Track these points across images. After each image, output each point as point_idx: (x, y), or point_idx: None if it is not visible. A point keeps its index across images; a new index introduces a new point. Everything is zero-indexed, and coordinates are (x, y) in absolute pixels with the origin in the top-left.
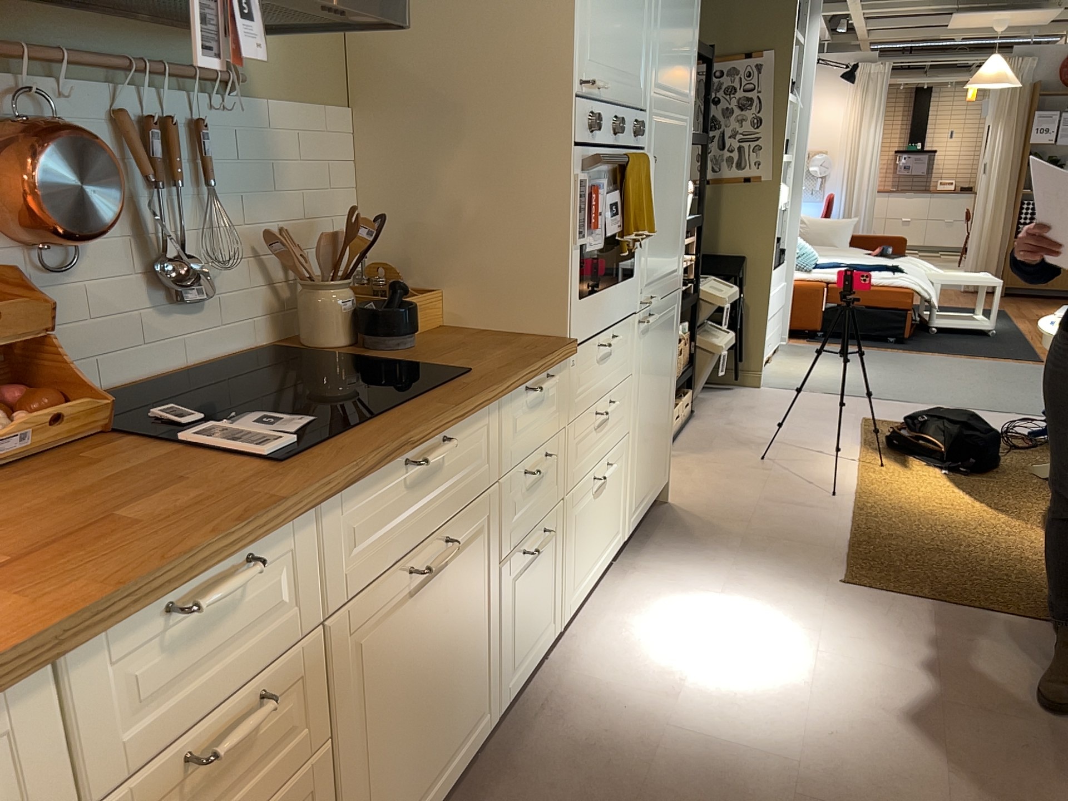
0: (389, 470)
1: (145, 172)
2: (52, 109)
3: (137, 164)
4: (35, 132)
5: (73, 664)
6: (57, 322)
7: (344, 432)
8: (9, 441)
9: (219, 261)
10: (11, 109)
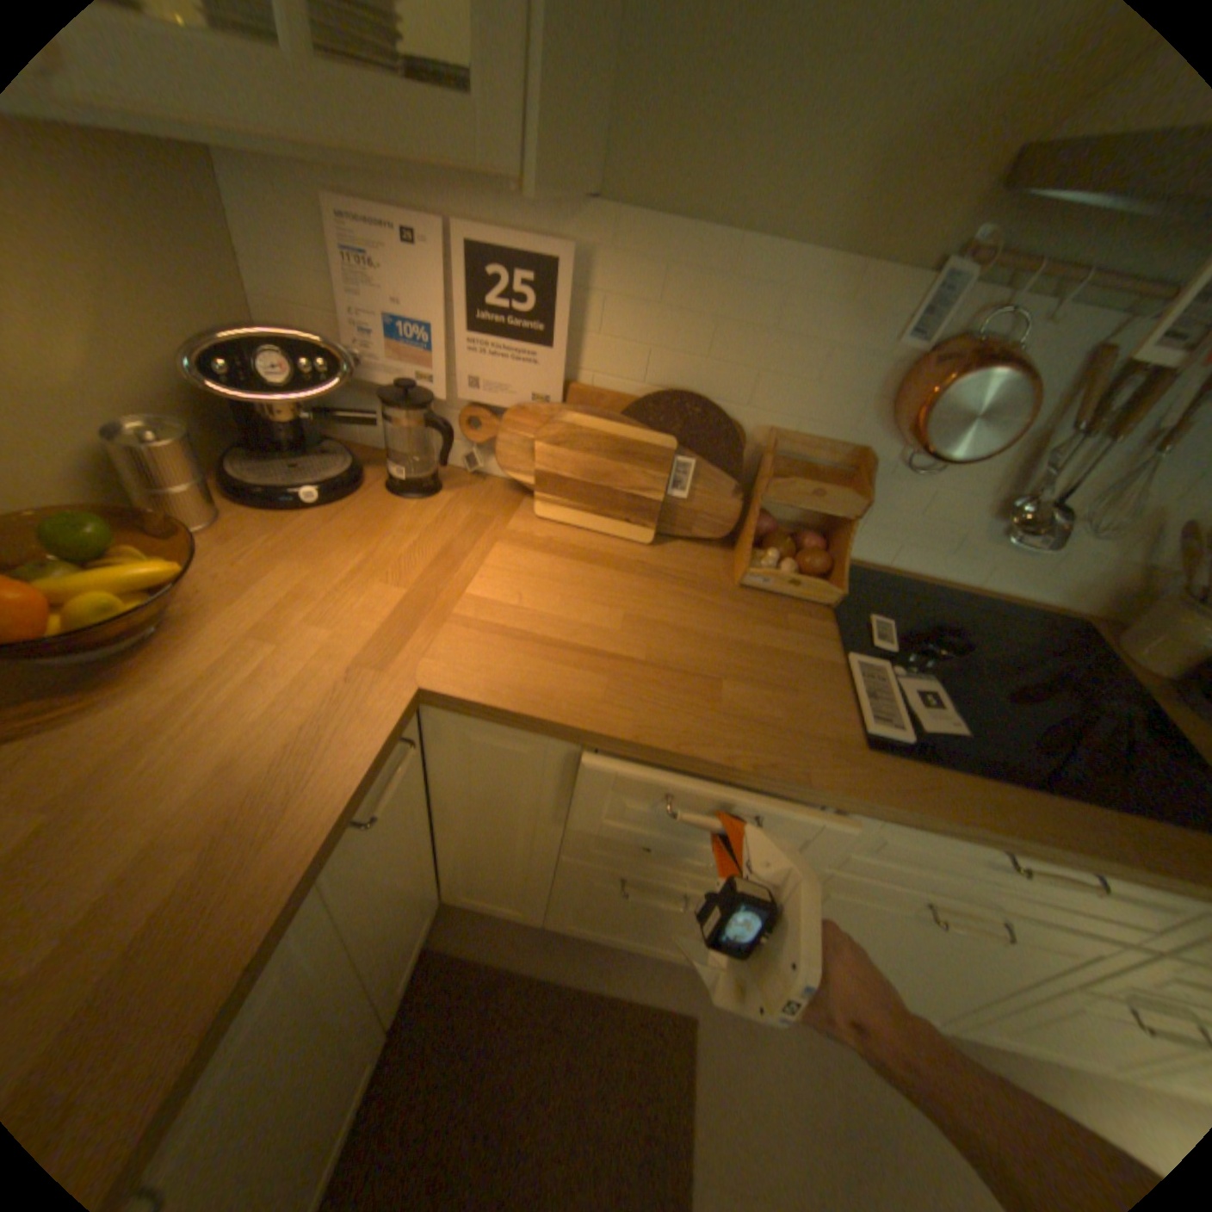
0: (986, 845)
1: (1087, 414)
2: (1031, 329)
3: (1080, 405)
4: (993, 349)
5: (606, 749)
6: (893, 507)
7: (981, 776)
8: (761, 578)
9: (1101, 524)
10: (983, 324)
